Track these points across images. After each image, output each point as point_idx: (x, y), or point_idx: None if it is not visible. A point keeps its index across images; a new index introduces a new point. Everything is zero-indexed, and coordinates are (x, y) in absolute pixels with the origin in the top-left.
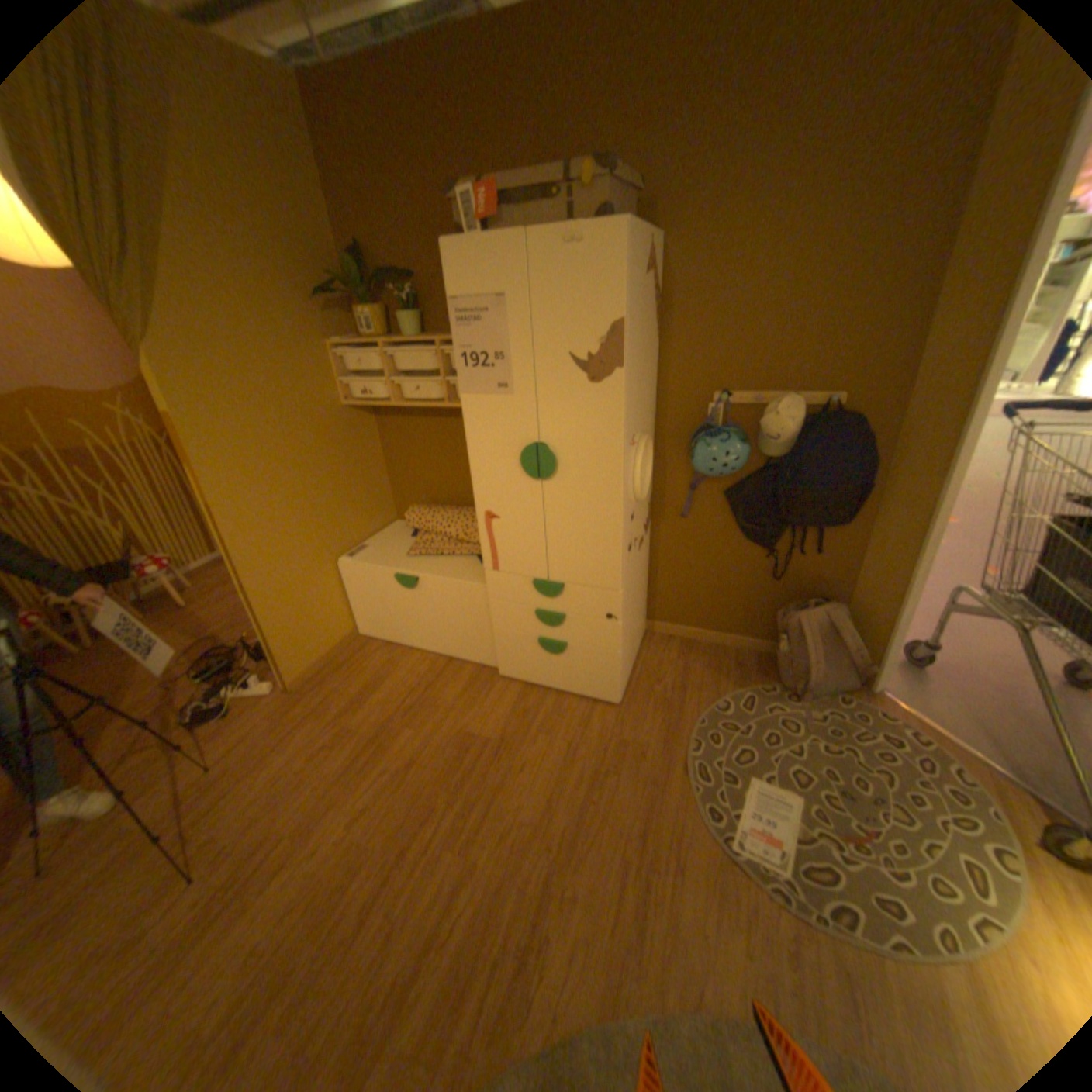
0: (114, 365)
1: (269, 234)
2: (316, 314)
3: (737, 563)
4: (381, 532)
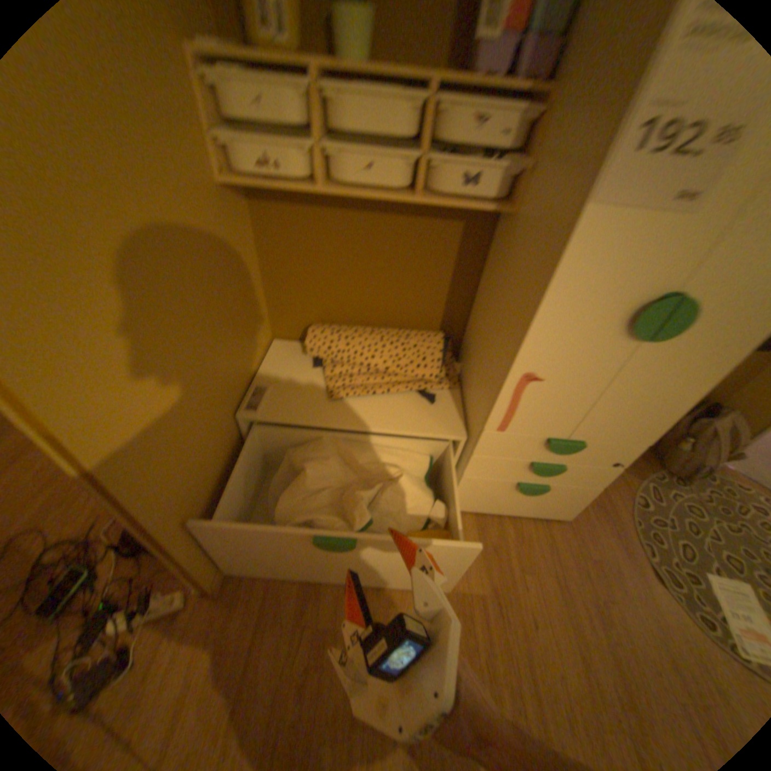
0: None
1: None
2: None
3: None
4: (264, 358)
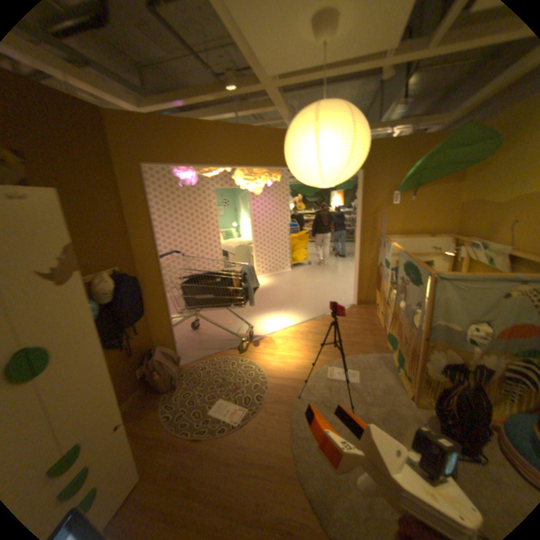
0: None
1: None
2: None
3: (109, 366)
4: None
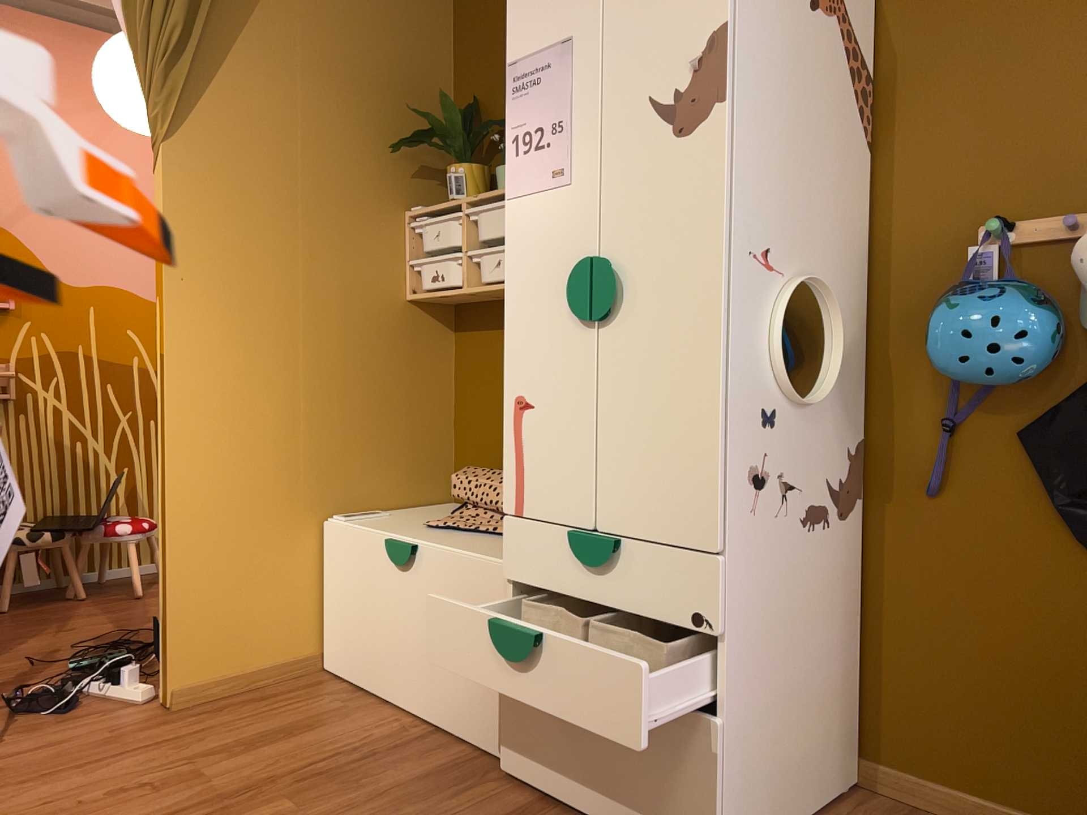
0: None
1: (369, 77)
2: (404, 176)
3: (1072, 613)
4: (416, 507)
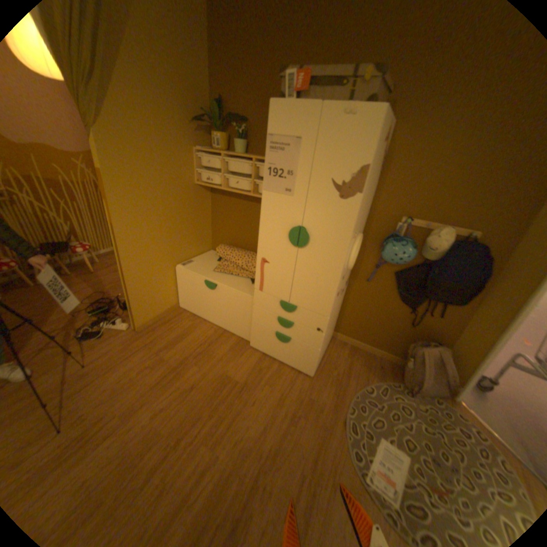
0: (82, 140)
1: (174, 82)
2: (191, 131)
3: (393, 312)
4: (202, 255)
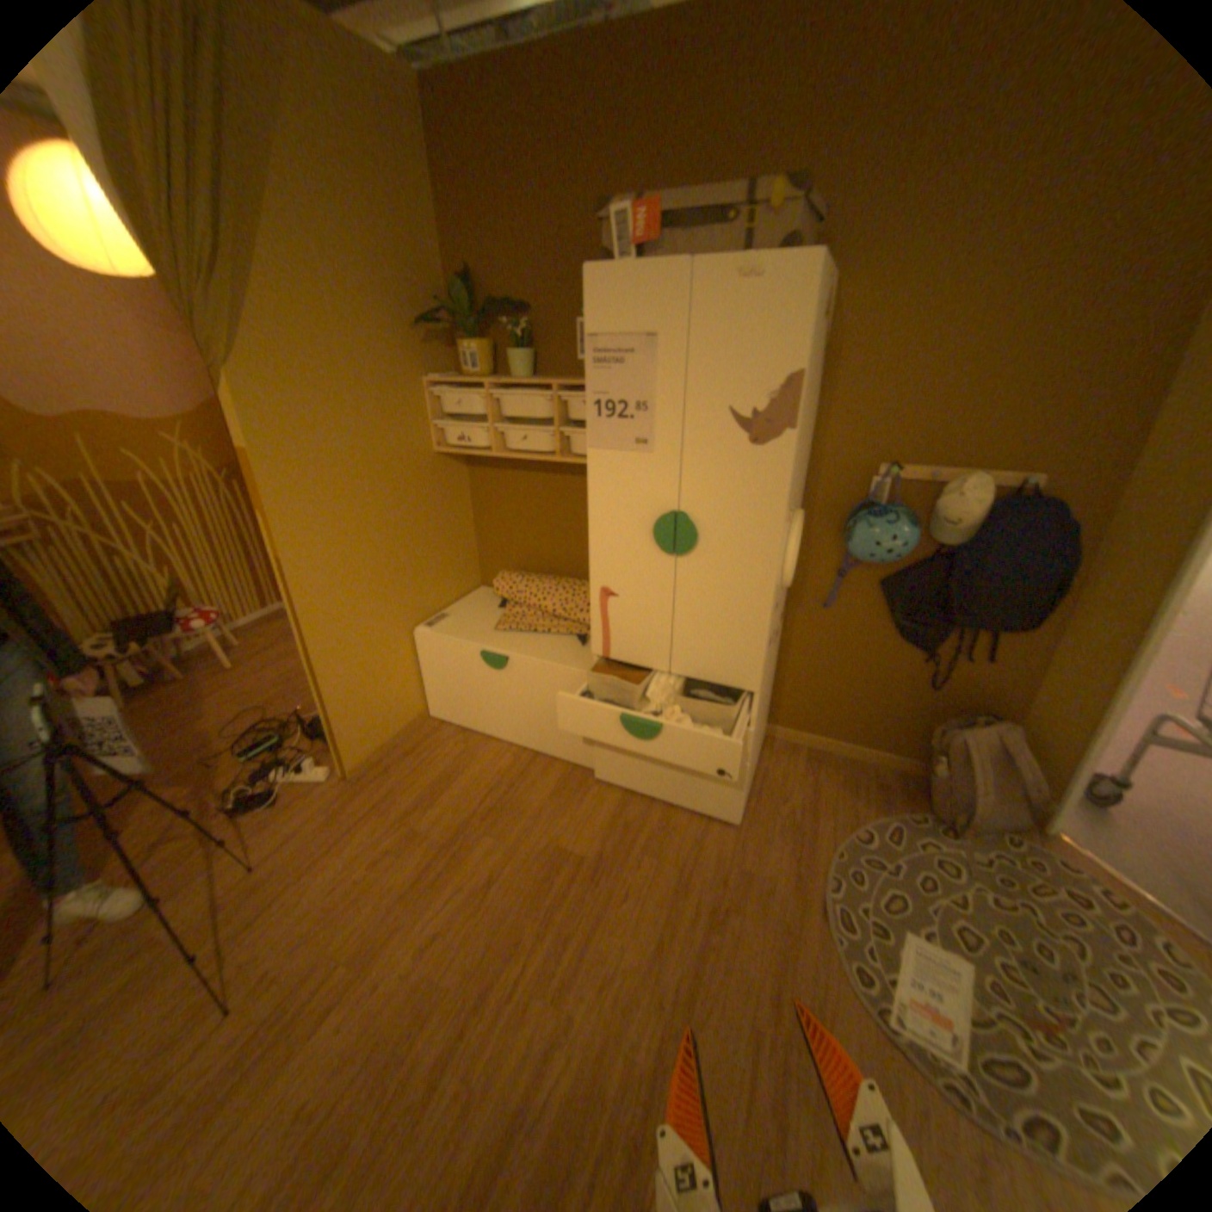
0: (176, 390)
1: (372, 252)
2: (415, 346)
3: (887, 665)
4: (463, 599)
